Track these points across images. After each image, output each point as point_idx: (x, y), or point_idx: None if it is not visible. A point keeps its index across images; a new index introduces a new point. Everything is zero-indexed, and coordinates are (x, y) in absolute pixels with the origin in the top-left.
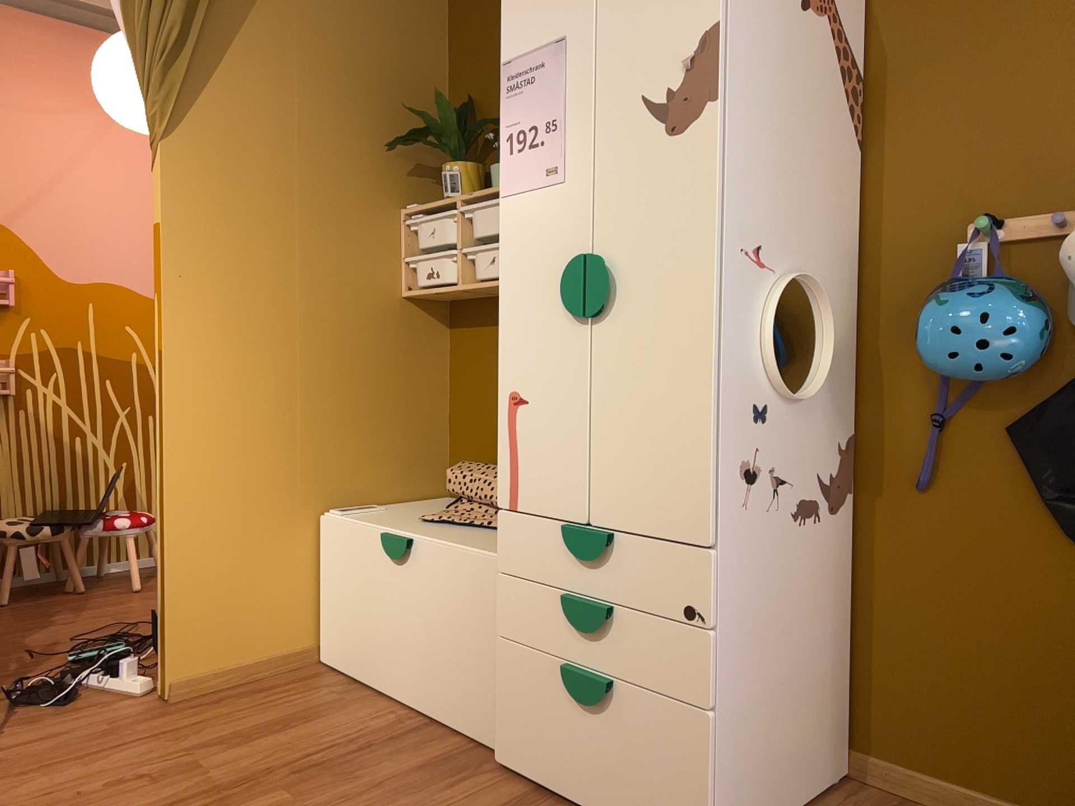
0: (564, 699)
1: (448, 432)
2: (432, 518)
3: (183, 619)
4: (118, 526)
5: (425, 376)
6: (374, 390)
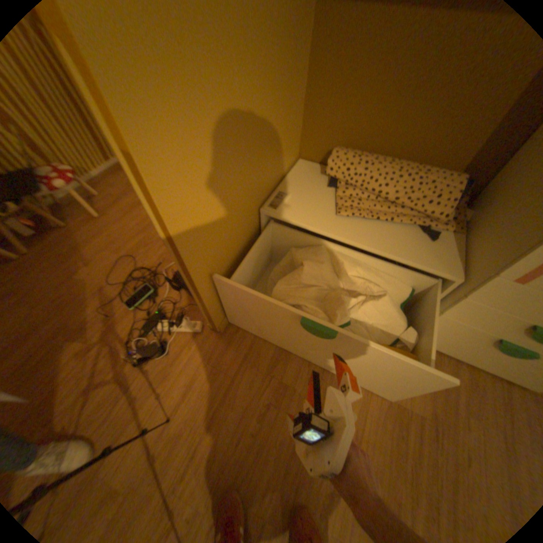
0: (485, 343)
1: (302, 112)
2: (345, 211)
3: (216, 306)
4: (58, 188)
5: (299, 66)
6: (277, 98)
